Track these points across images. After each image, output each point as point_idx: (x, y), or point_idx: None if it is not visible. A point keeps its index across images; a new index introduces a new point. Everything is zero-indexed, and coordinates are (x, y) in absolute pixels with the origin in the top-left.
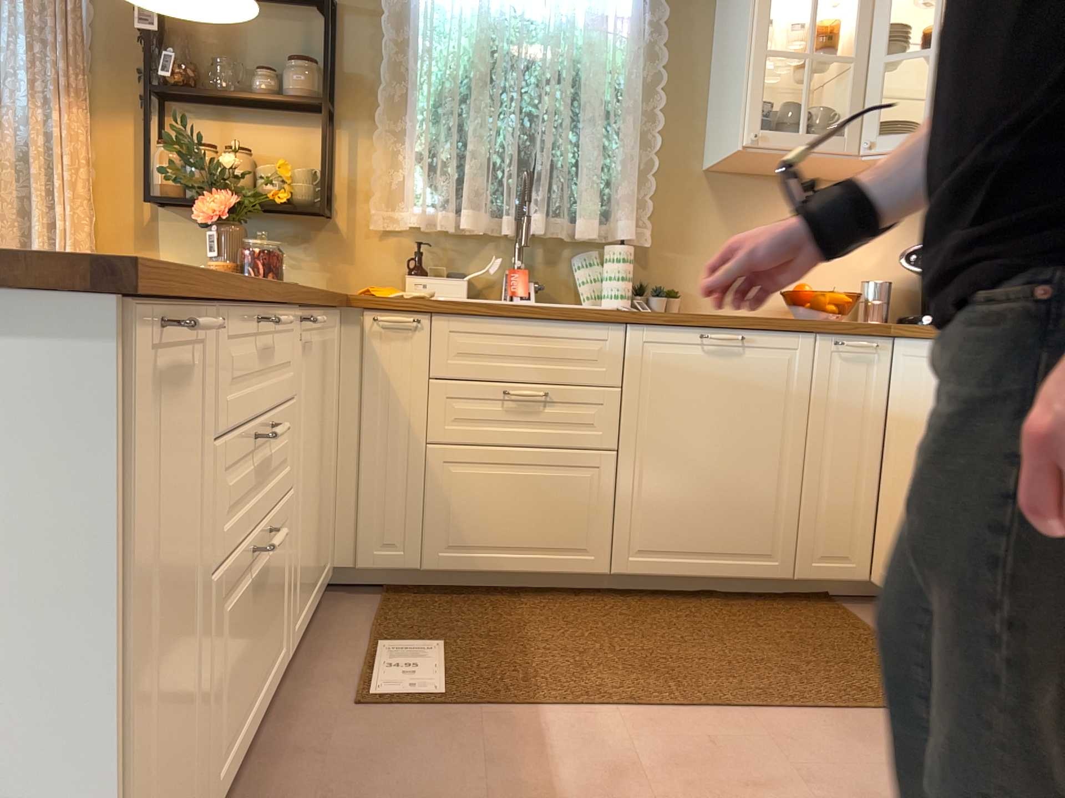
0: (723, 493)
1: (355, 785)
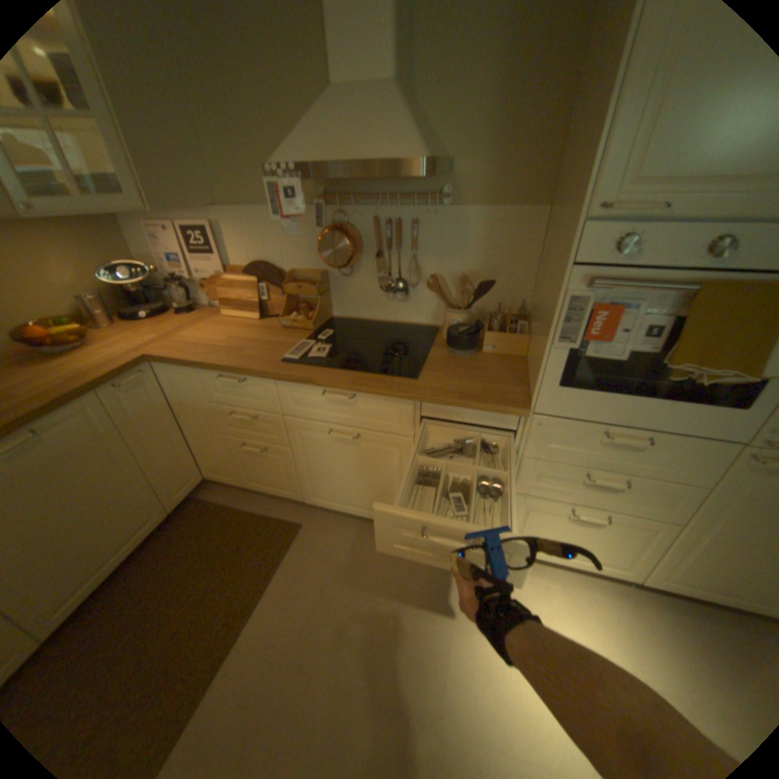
0: (94, 524)
1: None
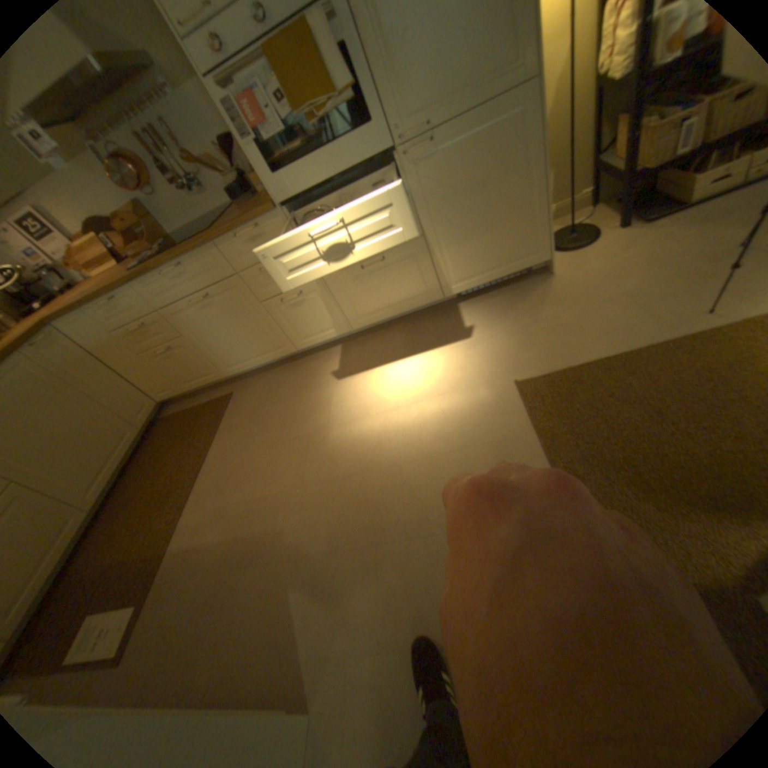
0: (80, 439)
1: (179, 646)
